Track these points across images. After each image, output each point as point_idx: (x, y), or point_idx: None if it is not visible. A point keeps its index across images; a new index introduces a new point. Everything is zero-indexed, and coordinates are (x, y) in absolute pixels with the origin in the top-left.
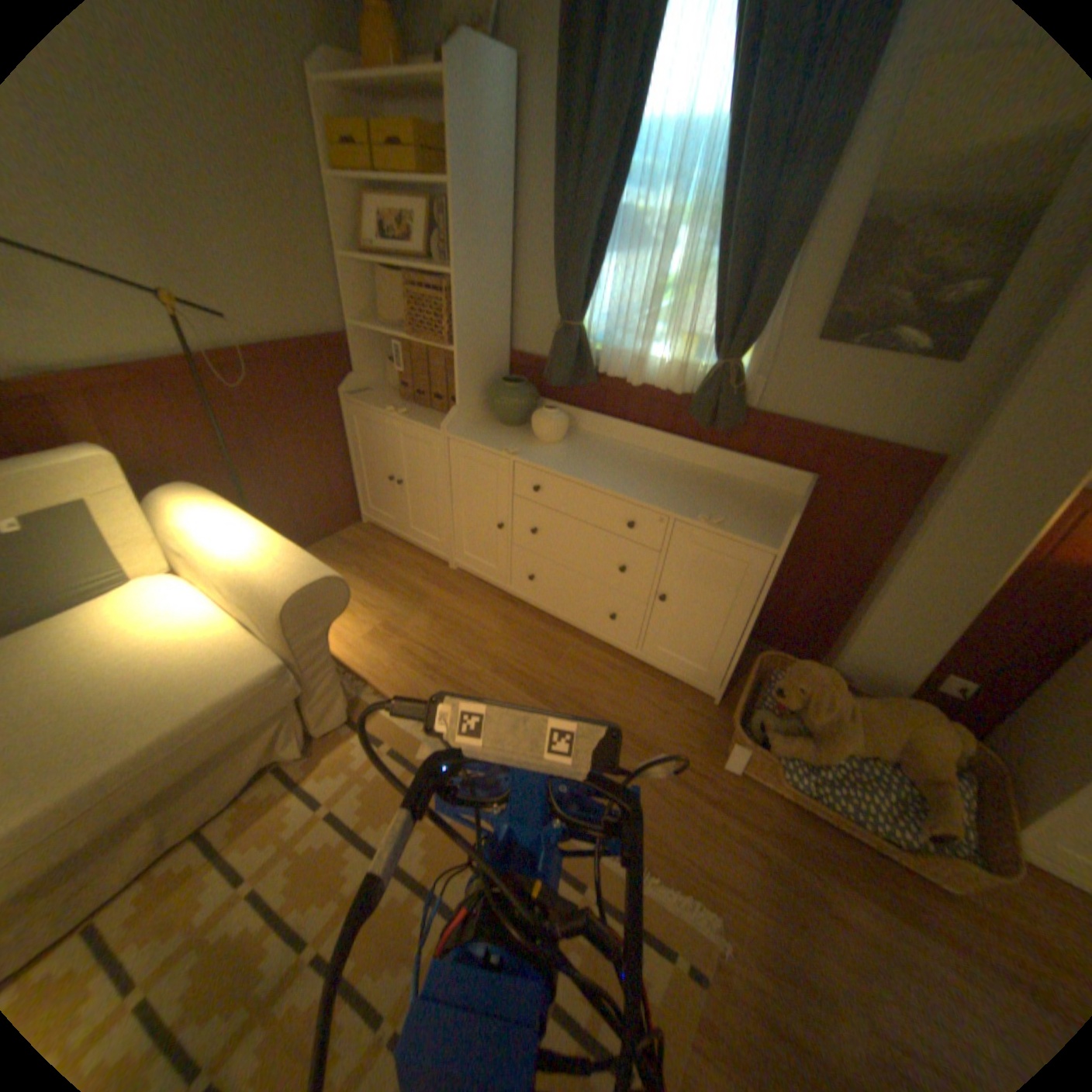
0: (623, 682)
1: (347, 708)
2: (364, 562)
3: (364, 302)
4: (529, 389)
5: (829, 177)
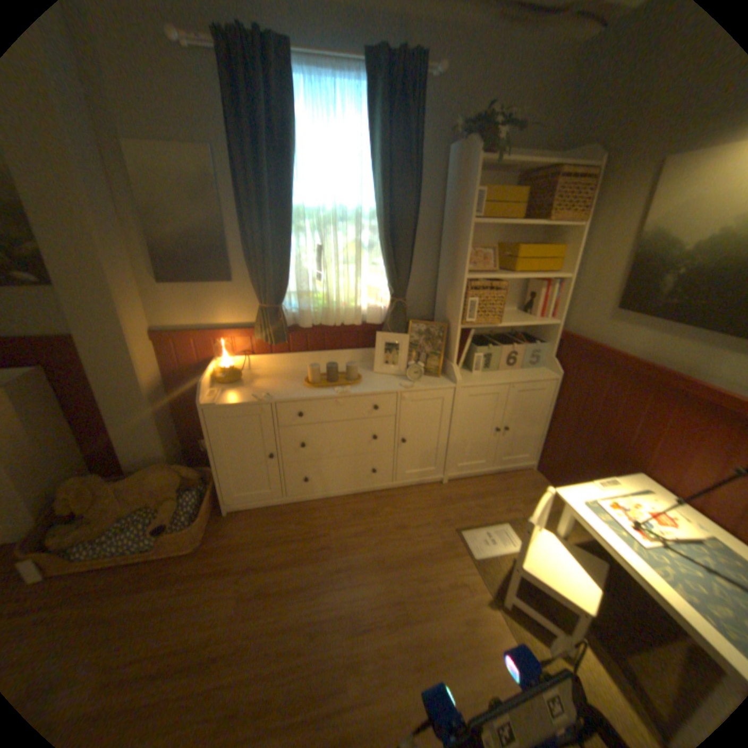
0: None
1: None
2: None
3: None
4: None
5: None
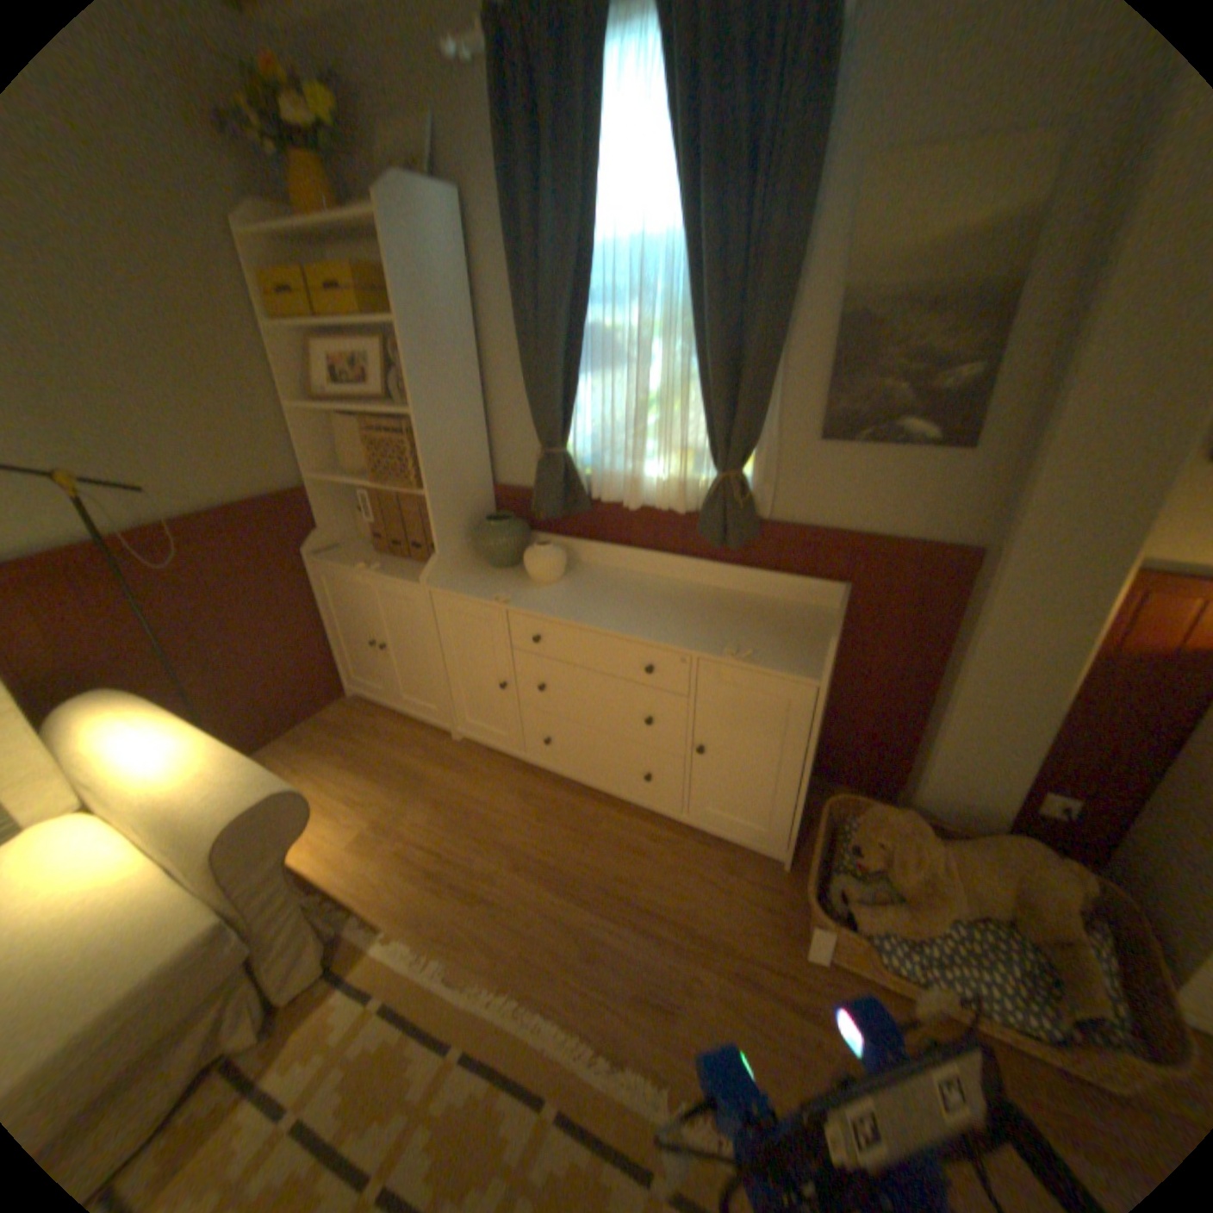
0: (673, 860)
1: (322, 956)
2: (348, 748)
3: (324, 453)
4: (518, 527)
5: (796, 278)
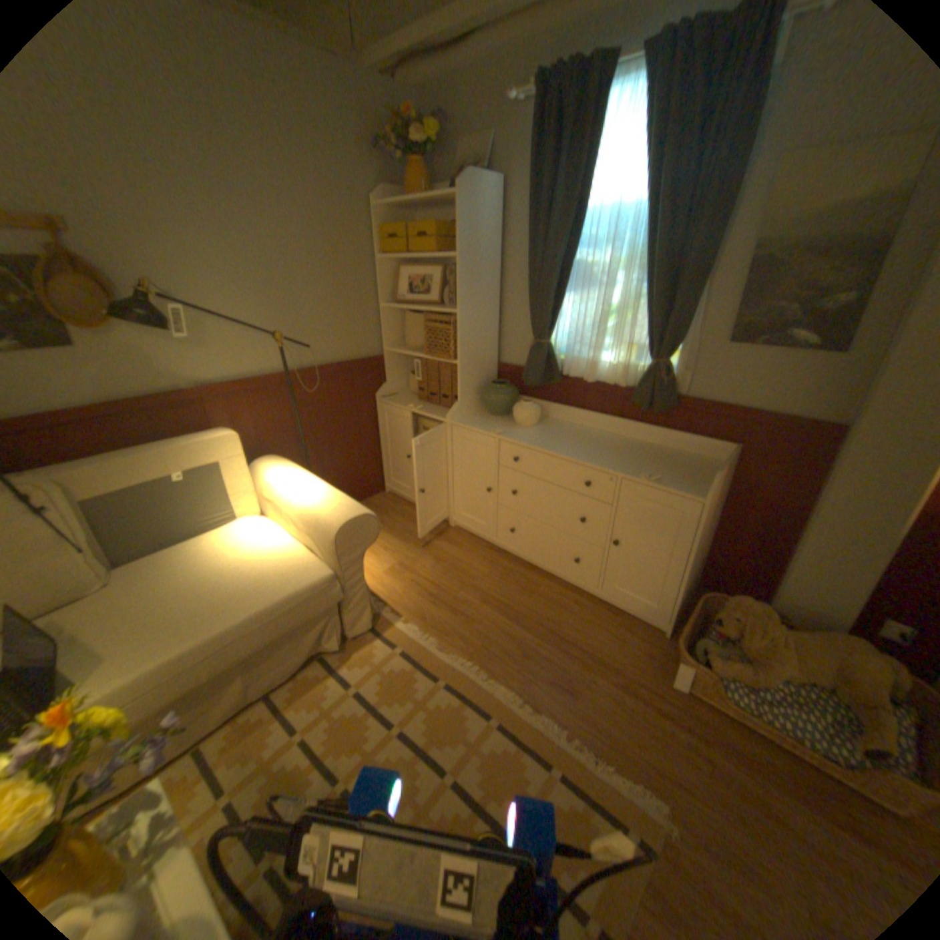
0: (587, 616)
1: (372, 619)
2: (386, 520)
3: (397, 335)
4: (511, 389)
5: (722, 232)
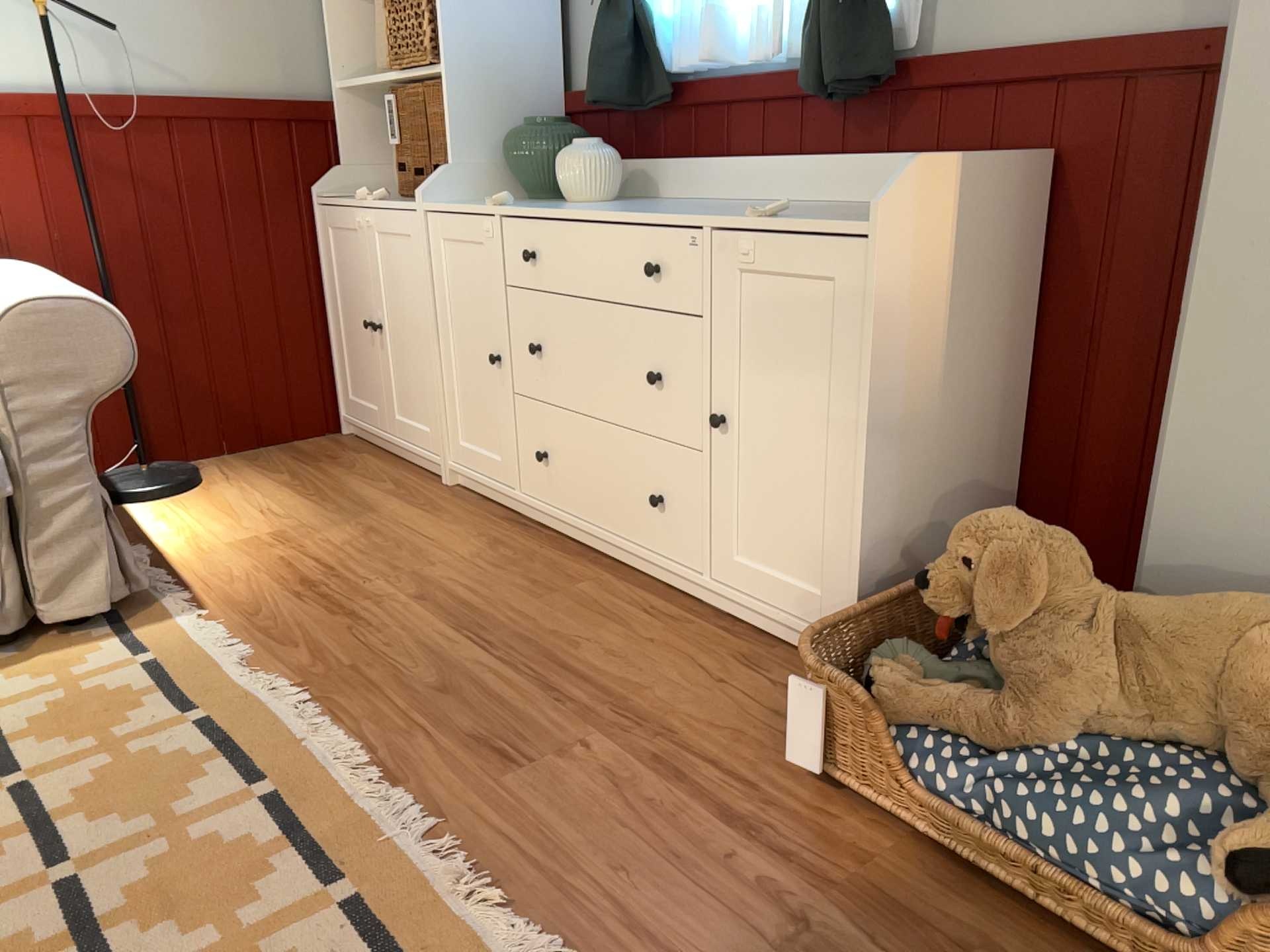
0: (661, 635)
1: (120, 594)
2: (307, 471)
3: (366, 63)
4: (566, 130)
5: None
